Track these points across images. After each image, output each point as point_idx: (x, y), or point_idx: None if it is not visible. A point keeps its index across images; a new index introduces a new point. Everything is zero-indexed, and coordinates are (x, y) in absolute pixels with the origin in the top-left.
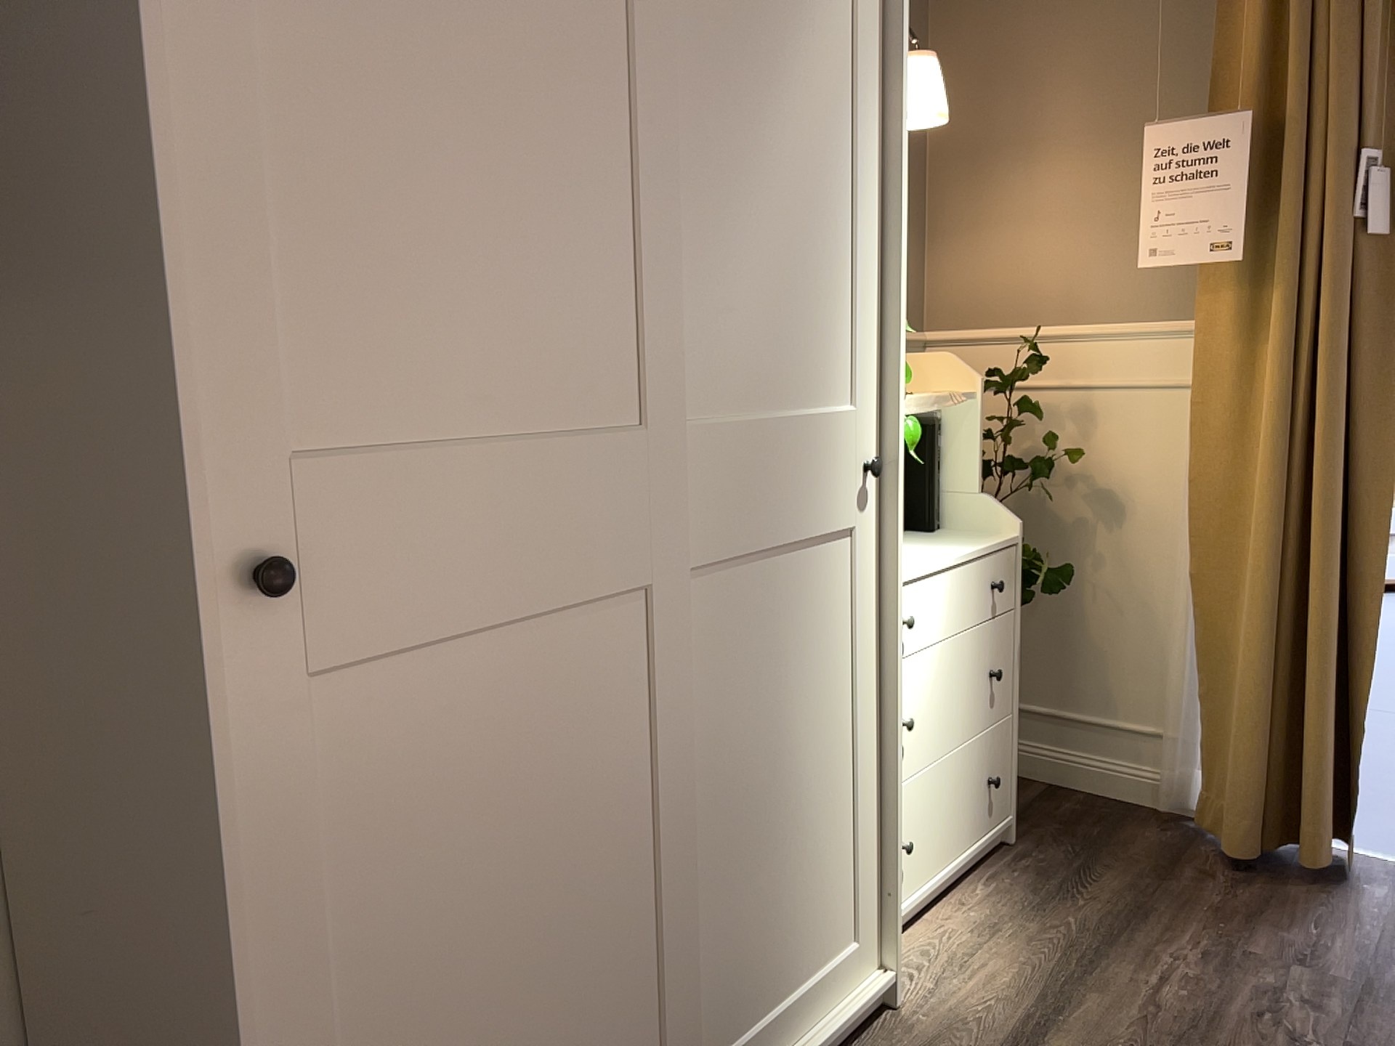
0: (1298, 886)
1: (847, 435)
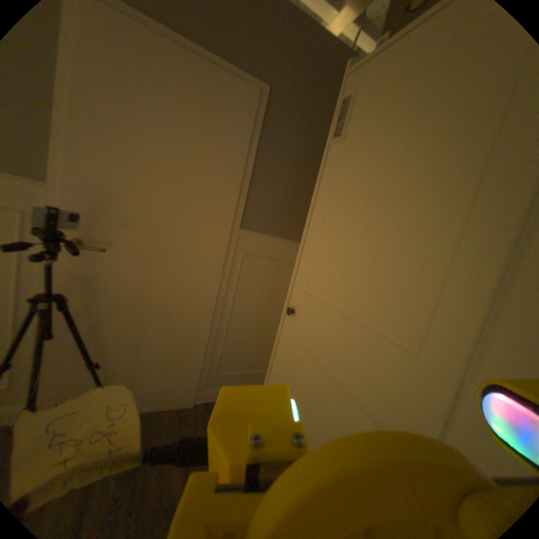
0: None
1: None
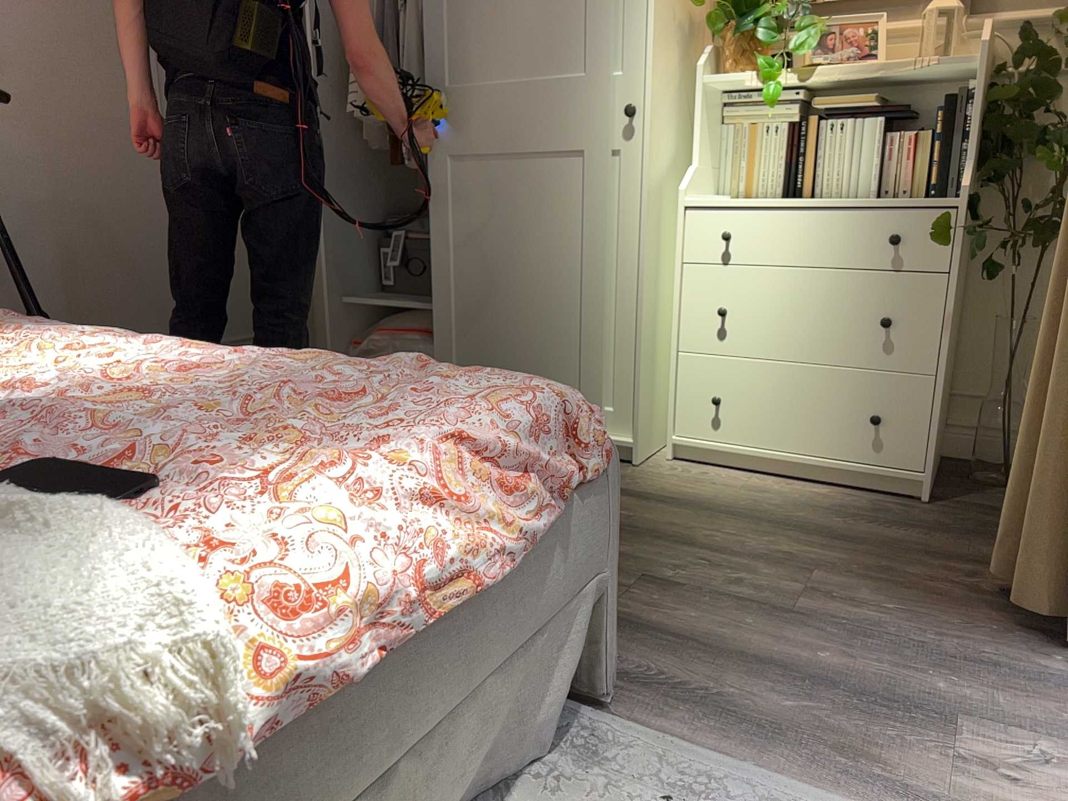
0: (1013, 626)
1: (609, 92)
